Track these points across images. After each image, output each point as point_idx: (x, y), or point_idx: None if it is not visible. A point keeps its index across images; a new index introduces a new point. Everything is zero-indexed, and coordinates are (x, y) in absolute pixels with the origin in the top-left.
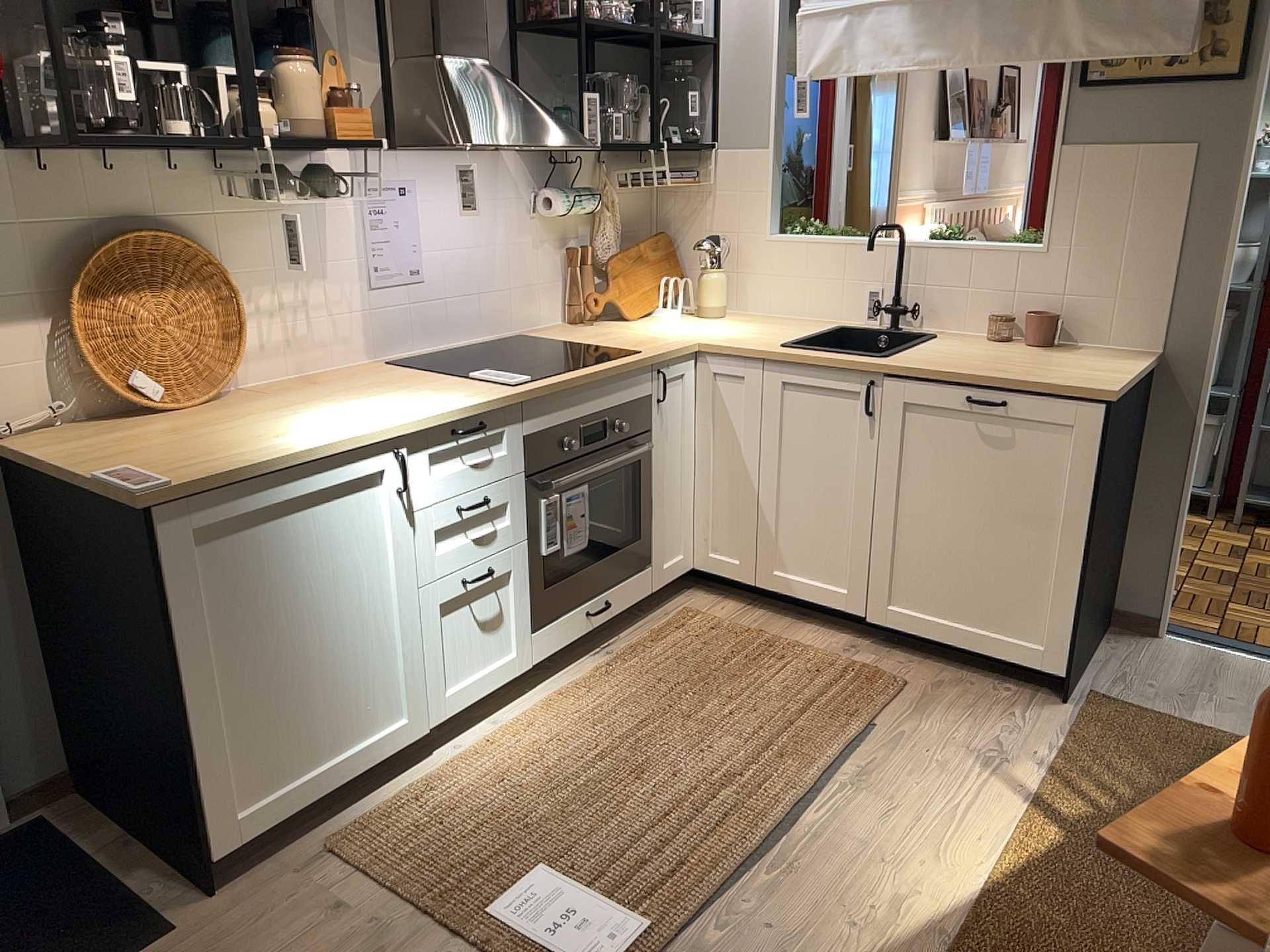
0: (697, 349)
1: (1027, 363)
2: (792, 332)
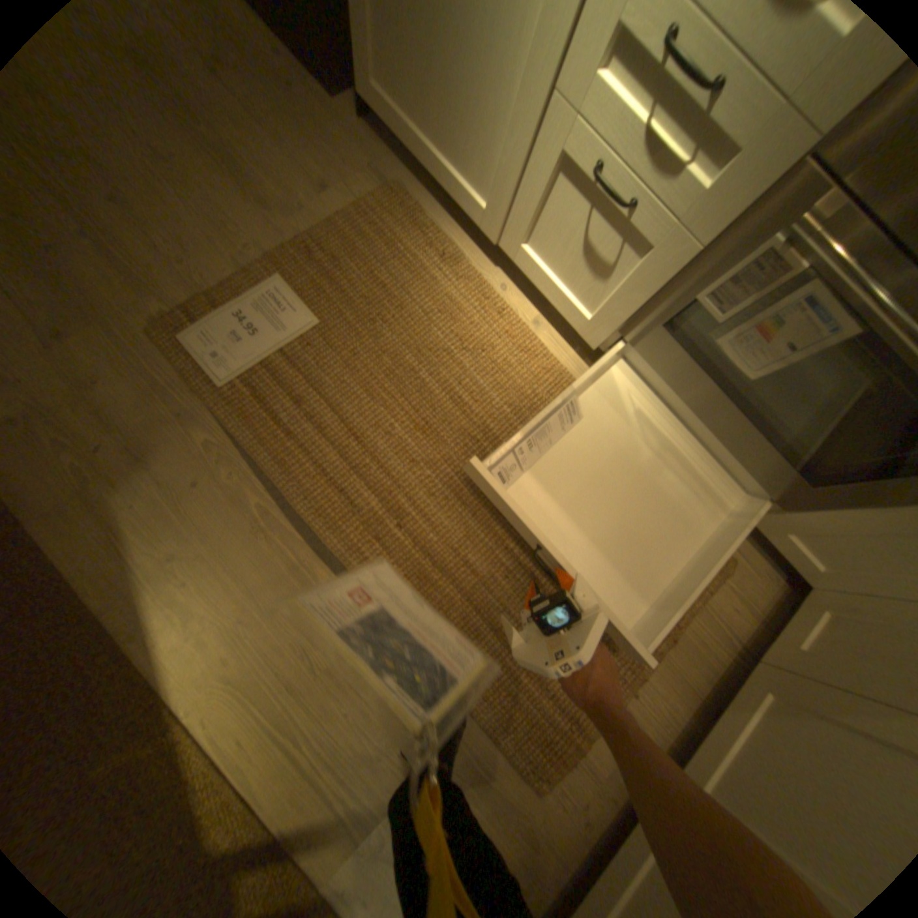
0: None
1: None
2: None
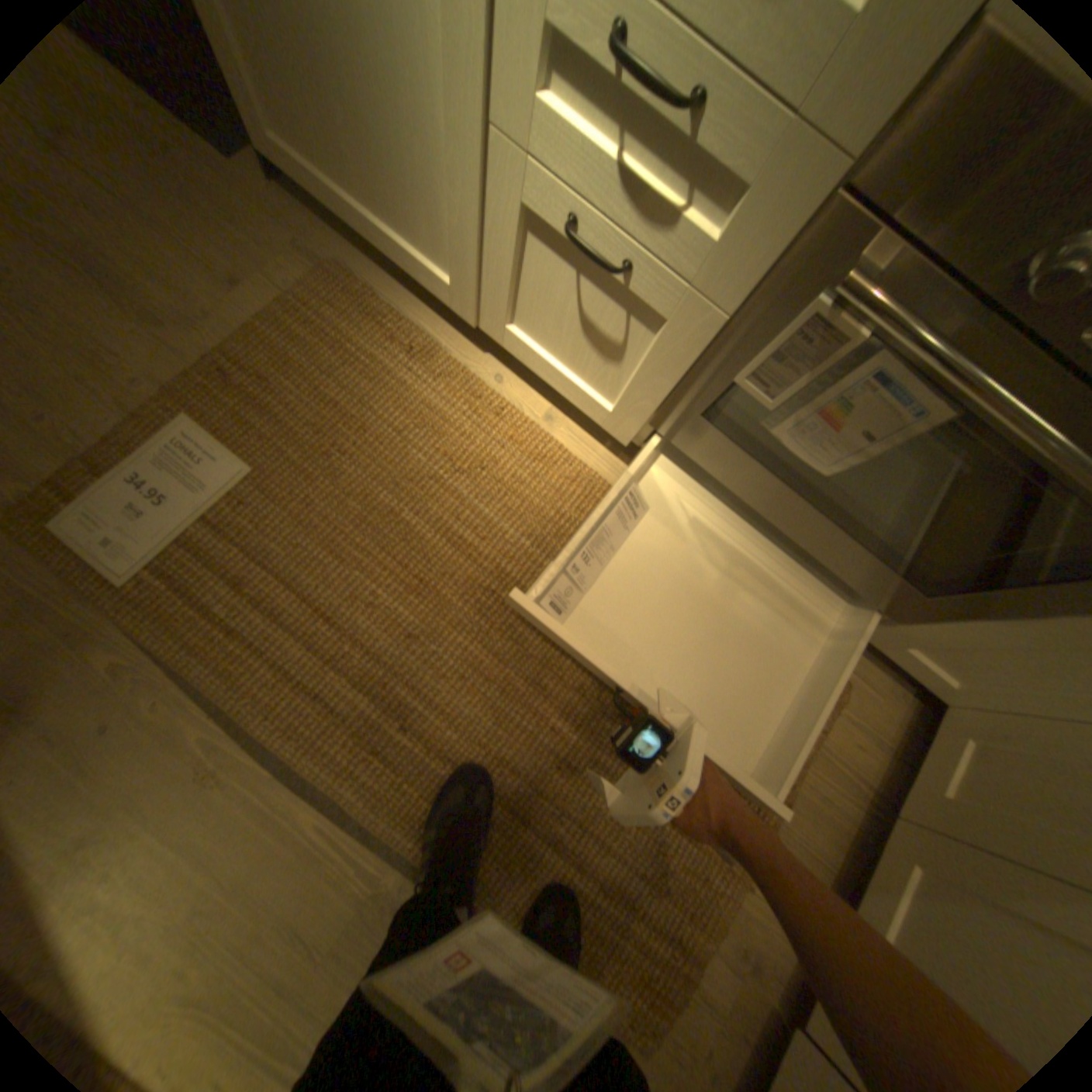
0: None
1: None
2: None
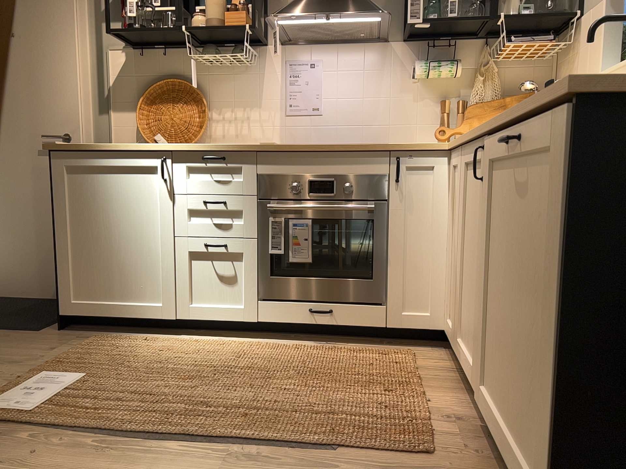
0: (444, 149)
1: None
2: None
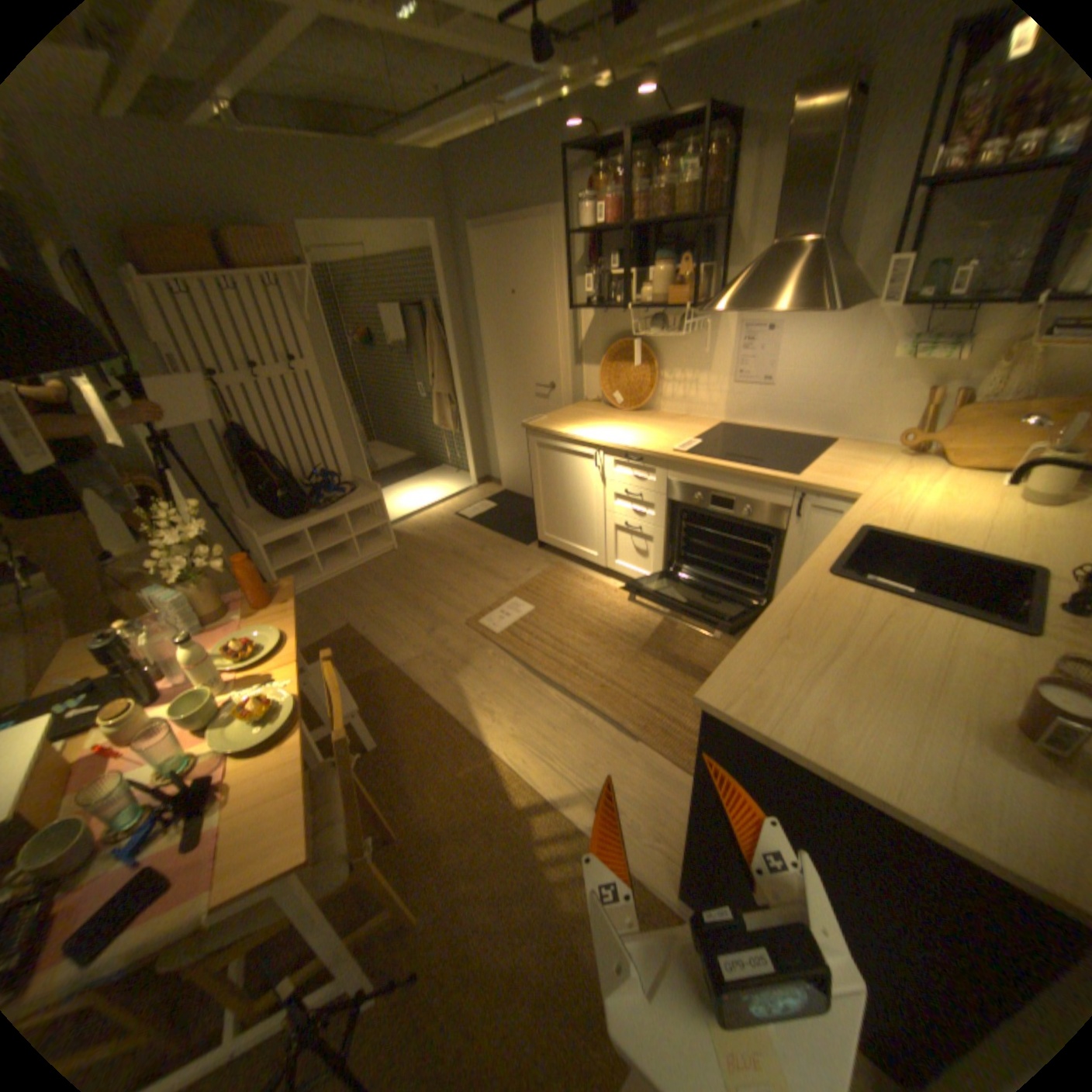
0: (855, 499)
1: (856, 675)
2: (974, 540)
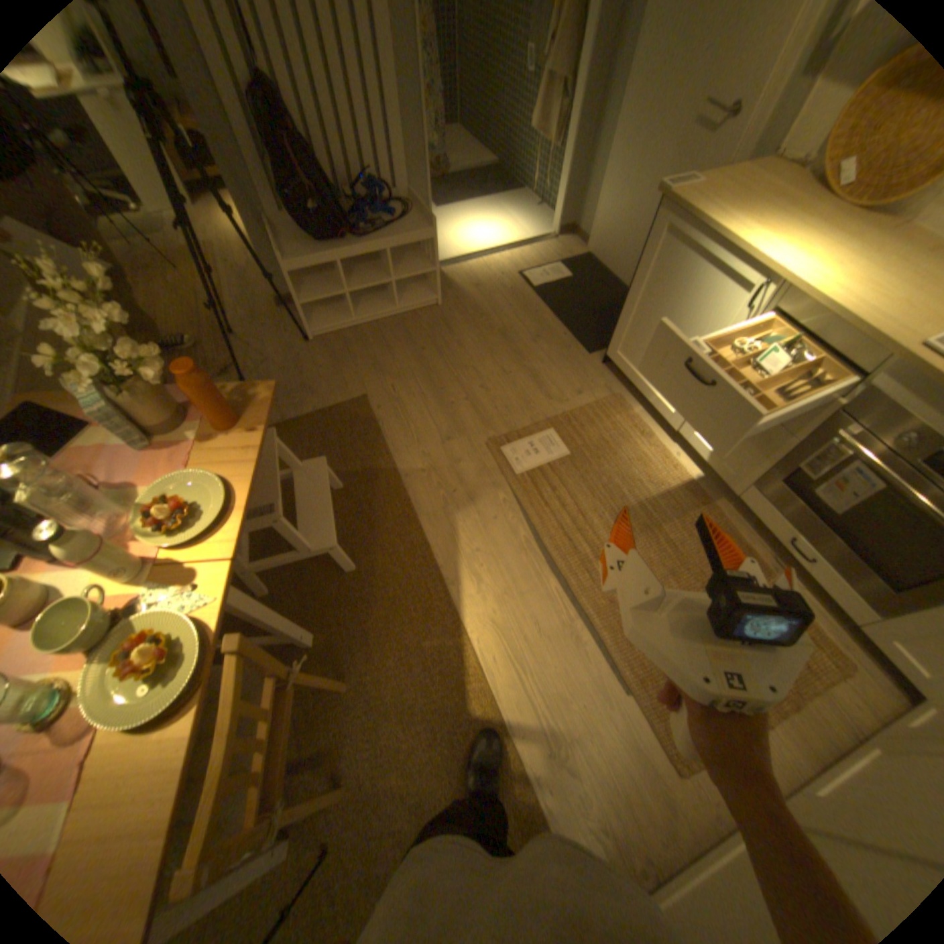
0: None
1: None
2: None
